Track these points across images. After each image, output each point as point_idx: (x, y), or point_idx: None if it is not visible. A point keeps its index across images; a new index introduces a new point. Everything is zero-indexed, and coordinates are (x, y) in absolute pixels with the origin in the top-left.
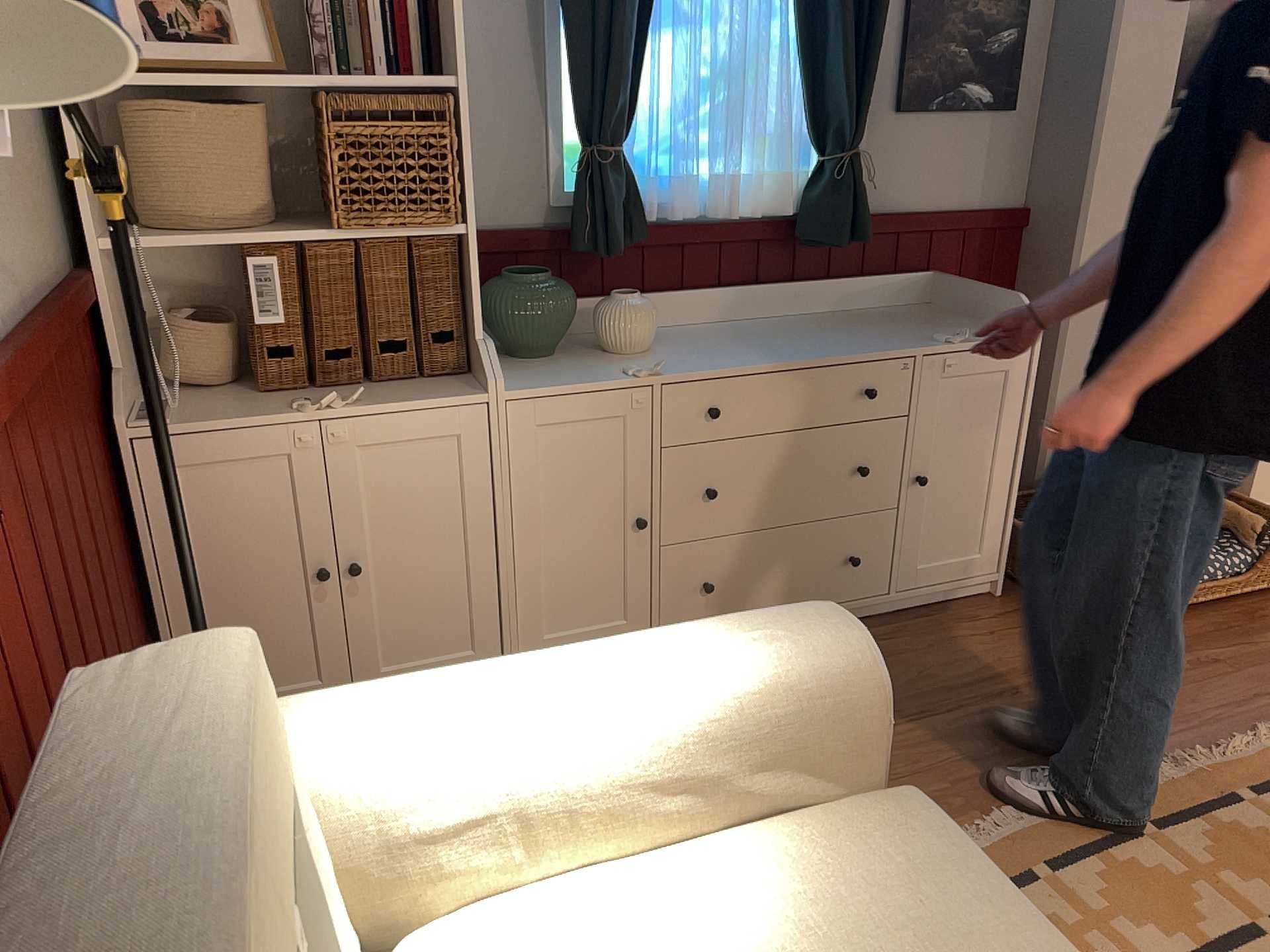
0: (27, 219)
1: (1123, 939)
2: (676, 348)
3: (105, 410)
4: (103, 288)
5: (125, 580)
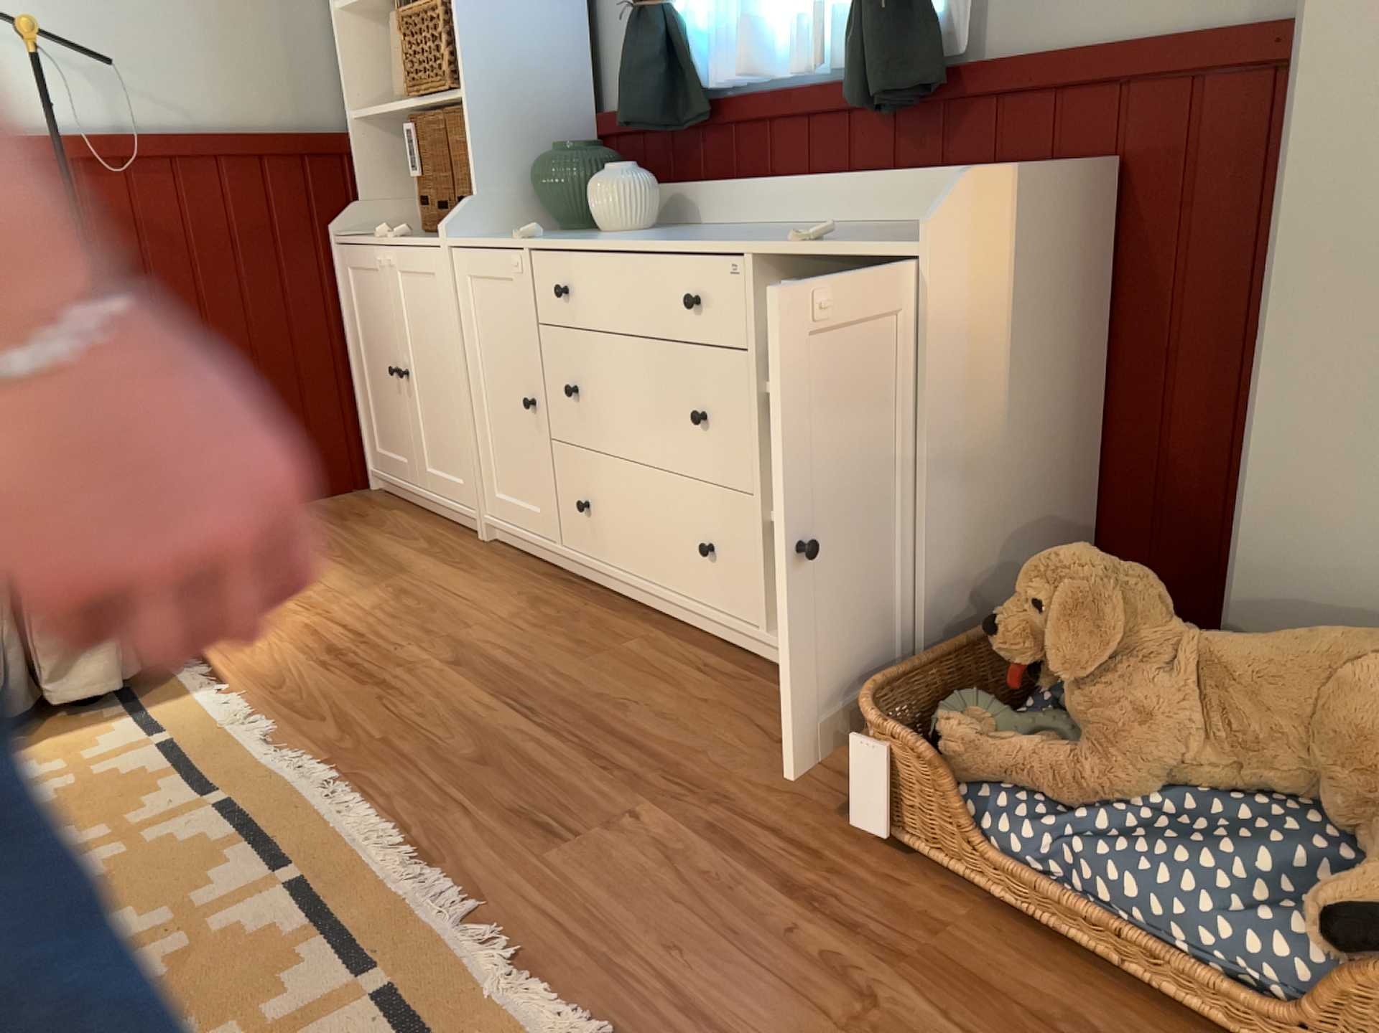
0: (249, 89)
1: (95, 853)
2: (642, 233)
3: (329, 223)
4: (355, 146)
5: (309, 332)
